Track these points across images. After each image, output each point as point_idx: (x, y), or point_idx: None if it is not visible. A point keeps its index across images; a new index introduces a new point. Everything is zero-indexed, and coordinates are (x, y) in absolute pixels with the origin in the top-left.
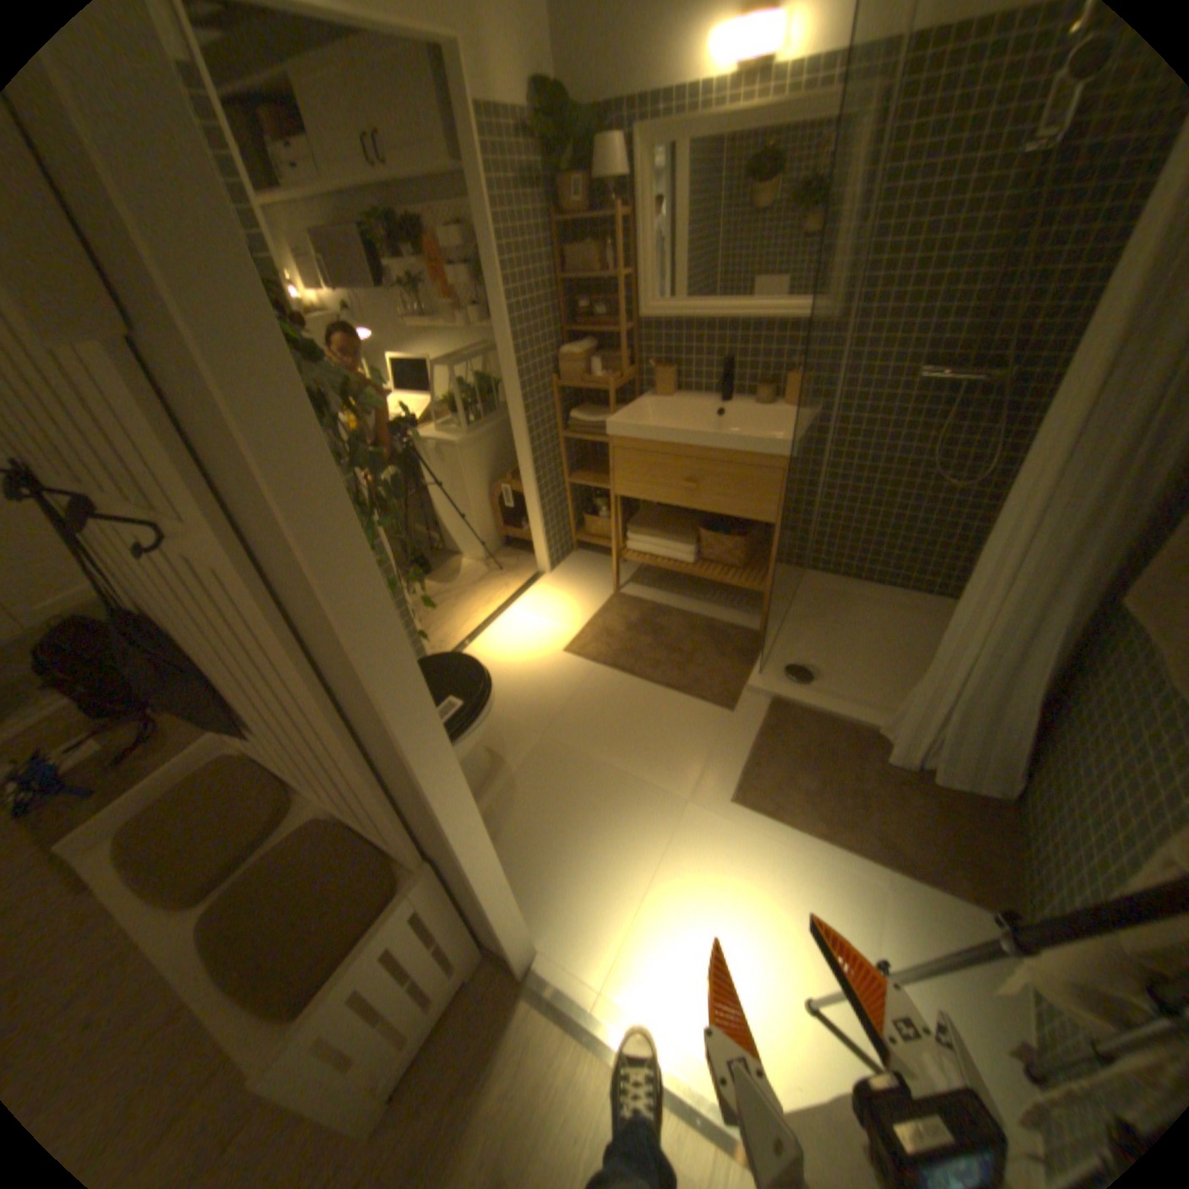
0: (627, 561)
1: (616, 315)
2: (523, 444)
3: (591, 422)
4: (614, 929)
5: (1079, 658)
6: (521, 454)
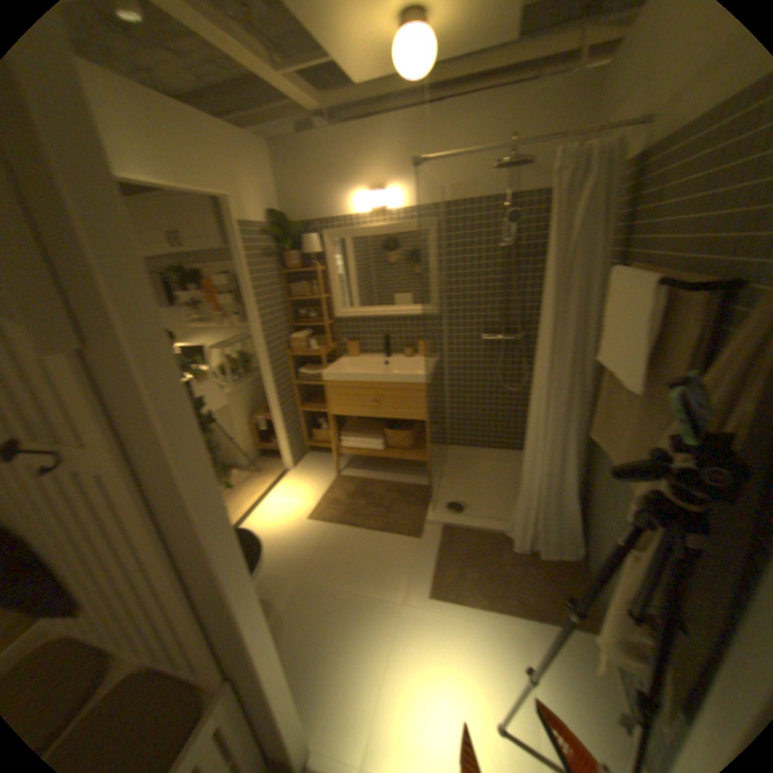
0: (345, 454)
1: (324, 317)
2: (274, 390)
3: (315, 374)
4: (366, 713)
5: (588, 471)
6: (272, 395)
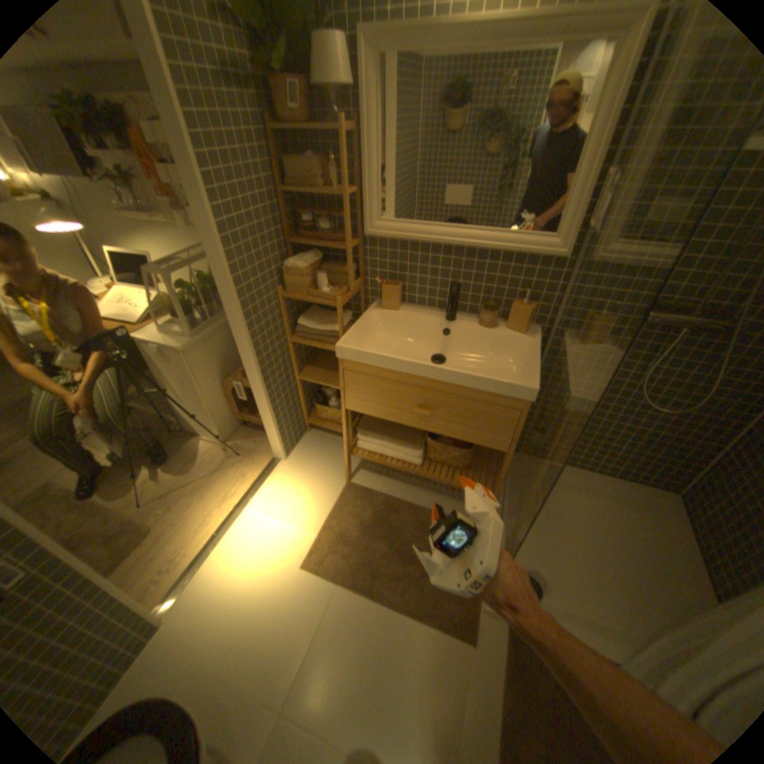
0: (359, 450)
1: (342, 230)
2: (251, 358)
3: (321, 330)
4: None
5: None
6: (249, 366)
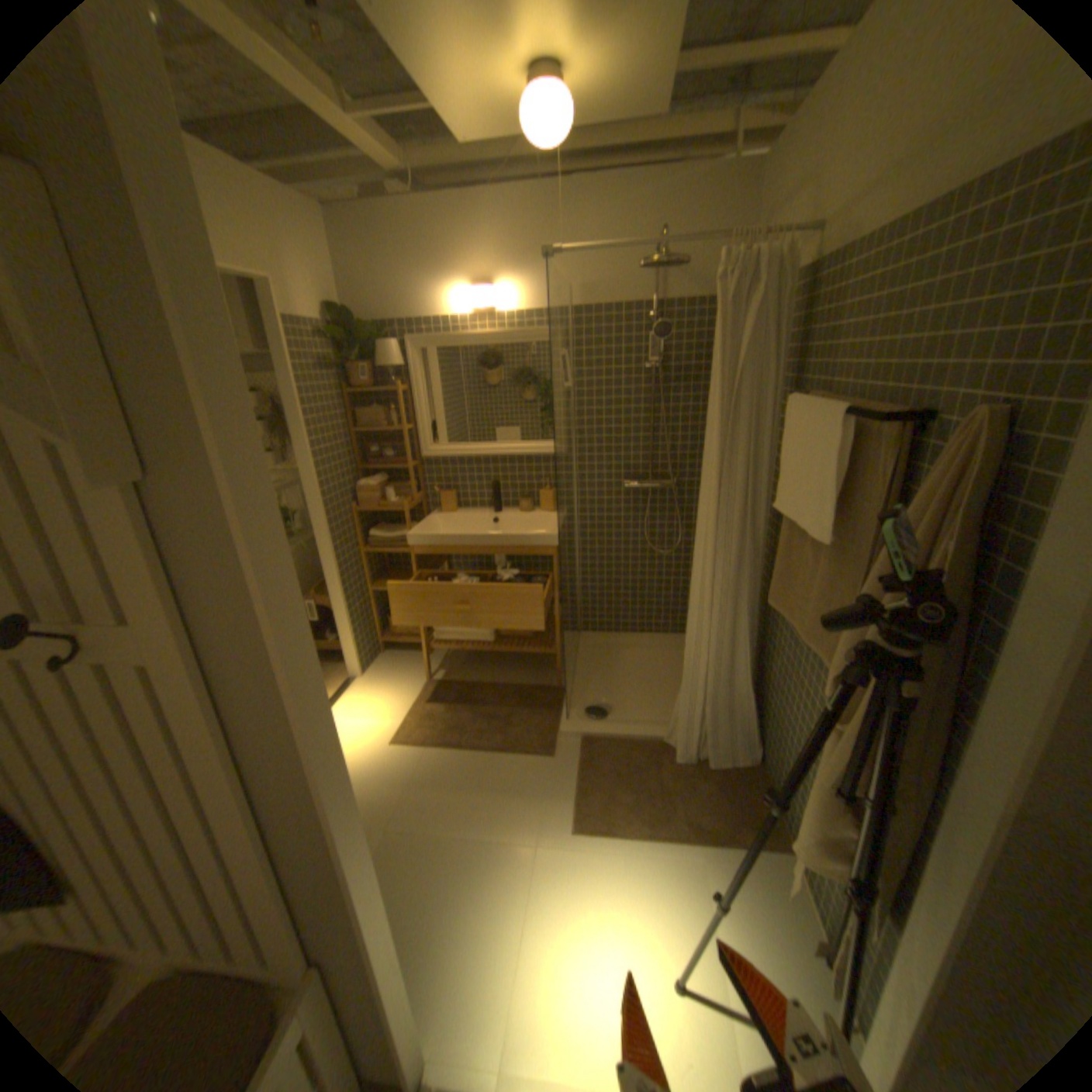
0: (436, 650)
1: (403, 455)
2: (331, 560)
3: (390, 537)
4: (498, 997)
5: (761, 650)
6: (328, 569)
